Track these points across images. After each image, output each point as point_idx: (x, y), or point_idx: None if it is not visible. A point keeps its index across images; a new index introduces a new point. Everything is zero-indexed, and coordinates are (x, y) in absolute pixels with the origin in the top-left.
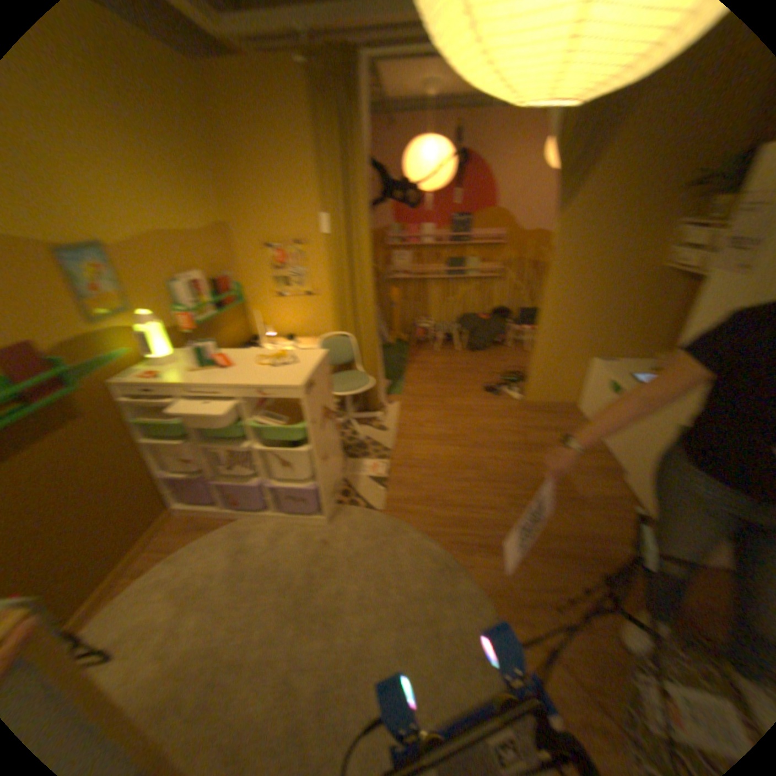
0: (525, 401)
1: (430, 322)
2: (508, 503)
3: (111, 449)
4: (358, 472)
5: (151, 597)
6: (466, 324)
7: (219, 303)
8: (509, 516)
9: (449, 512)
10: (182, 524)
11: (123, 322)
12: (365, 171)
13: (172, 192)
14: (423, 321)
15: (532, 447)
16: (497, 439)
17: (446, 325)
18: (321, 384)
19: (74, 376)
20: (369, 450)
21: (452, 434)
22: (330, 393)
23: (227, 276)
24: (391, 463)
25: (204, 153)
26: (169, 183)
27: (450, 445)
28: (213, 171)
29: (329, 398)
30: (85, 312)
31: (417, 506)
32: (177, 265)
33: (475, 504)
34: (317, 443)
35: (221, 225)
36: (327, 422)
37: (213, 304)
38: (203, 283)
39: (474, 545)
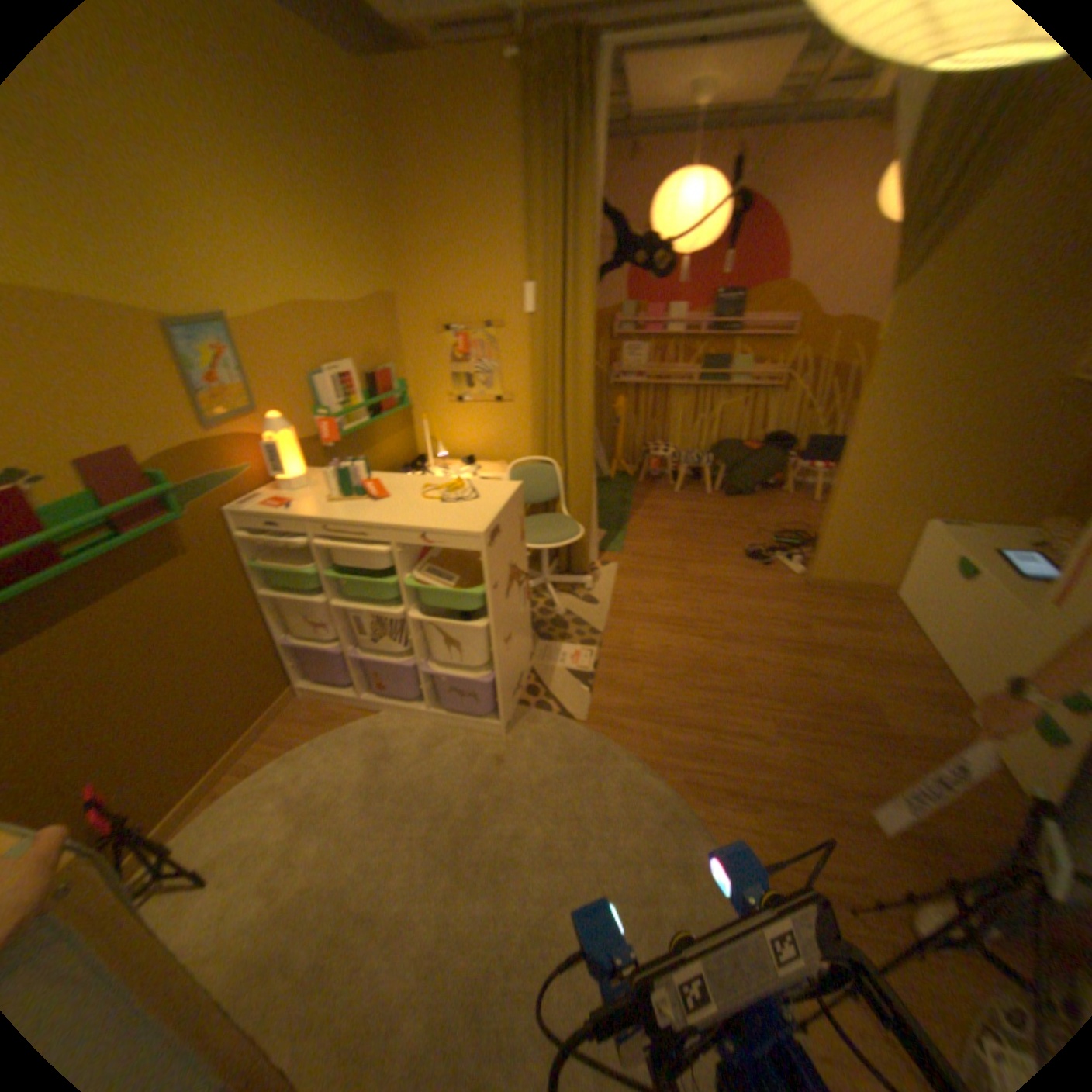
0: (812, 579)
1: (673, 450)
2: (779, 733)
3: (226, 601)
4: (555, 662)
5: (265, 806)
6: (727, 456)
7: (378, 408)
8: (780, 753)
9: (686, 736)
10: (310, 710)
11: (251, 429)
12: (597, 222)
13: (326, 251)
14: (661, 448)
15: (820, 651)
16: (765, 633)
17: (696, 455)
18: (512, 532)
19: (185, 500)
20: (571, 631)
21: (696, 618)
22: (524, 547)
23: (392, 372)
24: (603, 653)
25: (372, 196)
26: (323, 237)
27: (693, 635)
28: (383, 222)
29: (522, 554)
30: (205, 413)
31: (638, 722)
32: (327, 353)
33: (727, 728)
34: (501, 618)
35: (388, 299)
36: (516, 587)
37: (371, 409)
38: (360, 380)
39: (722, 792)
